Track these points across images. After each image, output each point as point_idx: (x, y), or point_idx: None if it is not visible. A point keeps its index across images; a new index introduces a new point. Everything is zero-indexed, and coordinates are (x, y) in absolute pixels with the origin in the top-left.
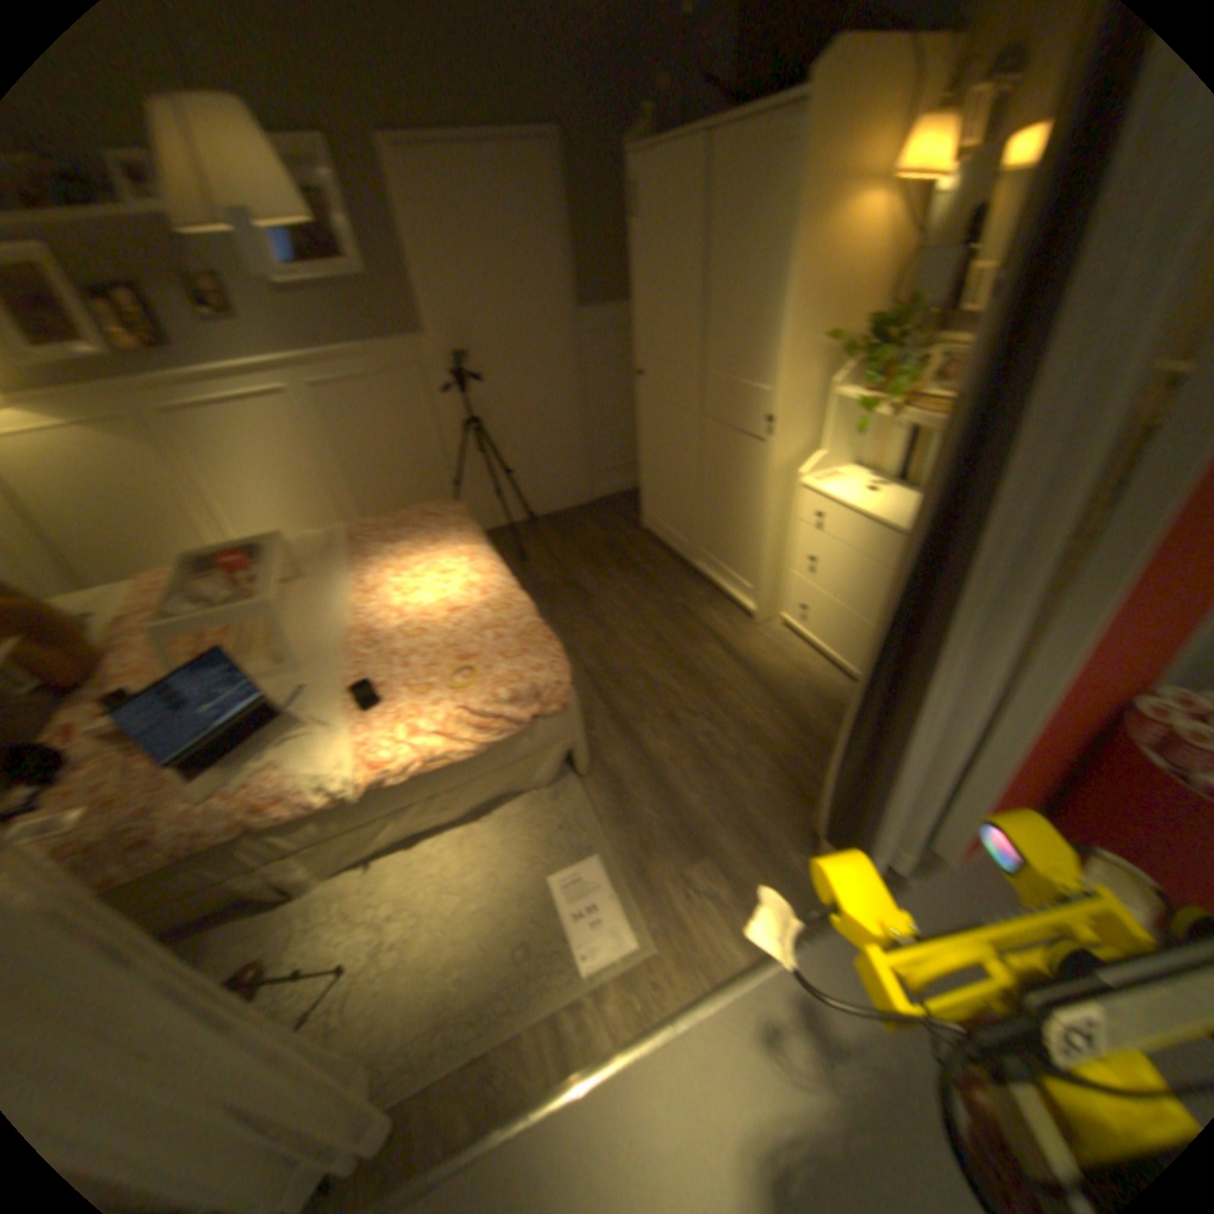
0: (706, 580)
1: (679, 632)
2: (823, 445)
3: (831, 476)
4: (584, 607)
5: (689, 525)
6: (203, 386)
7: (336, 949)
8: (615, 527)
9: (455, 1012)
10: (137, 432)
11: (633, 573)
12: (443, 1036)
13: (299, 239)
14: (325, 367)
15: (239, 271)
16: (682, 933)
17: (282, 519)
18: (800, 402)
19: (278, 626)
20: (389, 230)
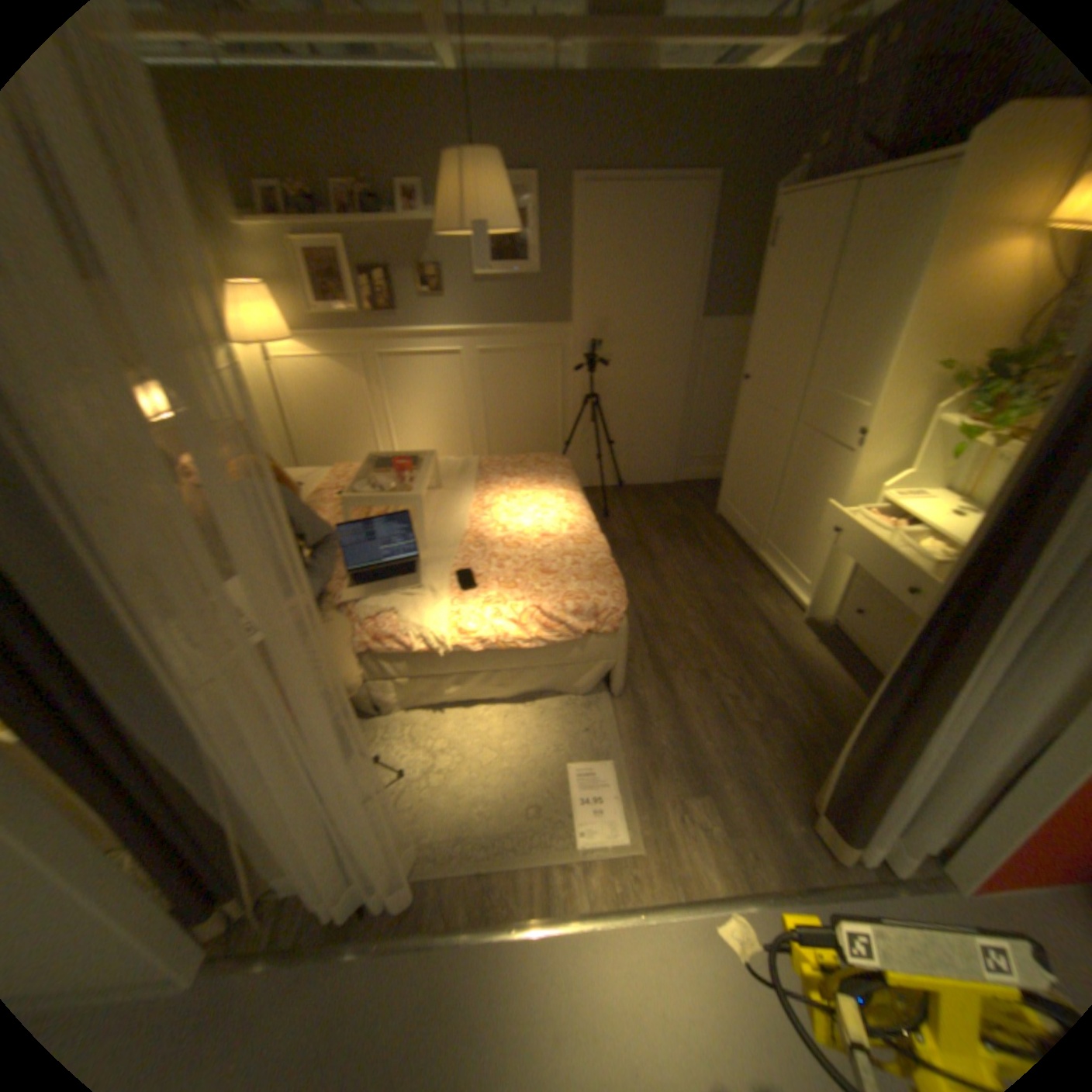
0: (769, 570)
1: (732, 607)
2: (918, 466)
3: (919, 495)
4: (651, 567)
5: (765, 517)
6: (415, 343)
7: (406, 759)
8: (695, 508)
9: (479, 832)
10: (367, 368)
11: (702, 549)
12: (465, 848)
13: (506, 246)
14: (498, 340)
15: (461, 266)
16: (674, 845)
17: (438, 447)
18: (901, 422)
19: (426, 515)
20: (571, 244)
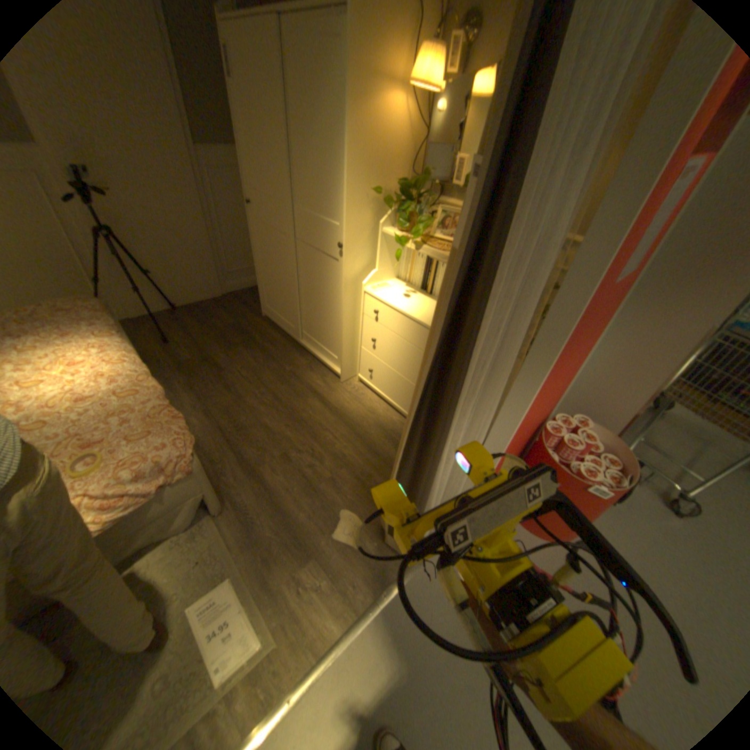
0: (310, 352)
1: (292, 392)
2: (378, 265)
3: (383, 287)
4: (220, 378)
5: (296, 315)
6: None
7: None
8: (245, 315)
9: None
10: None
11: (258, 350)
12: None
13: None
14: None
15: None
16: (294, 630)
17: None
18: (361, 236)
19: None
20: None
